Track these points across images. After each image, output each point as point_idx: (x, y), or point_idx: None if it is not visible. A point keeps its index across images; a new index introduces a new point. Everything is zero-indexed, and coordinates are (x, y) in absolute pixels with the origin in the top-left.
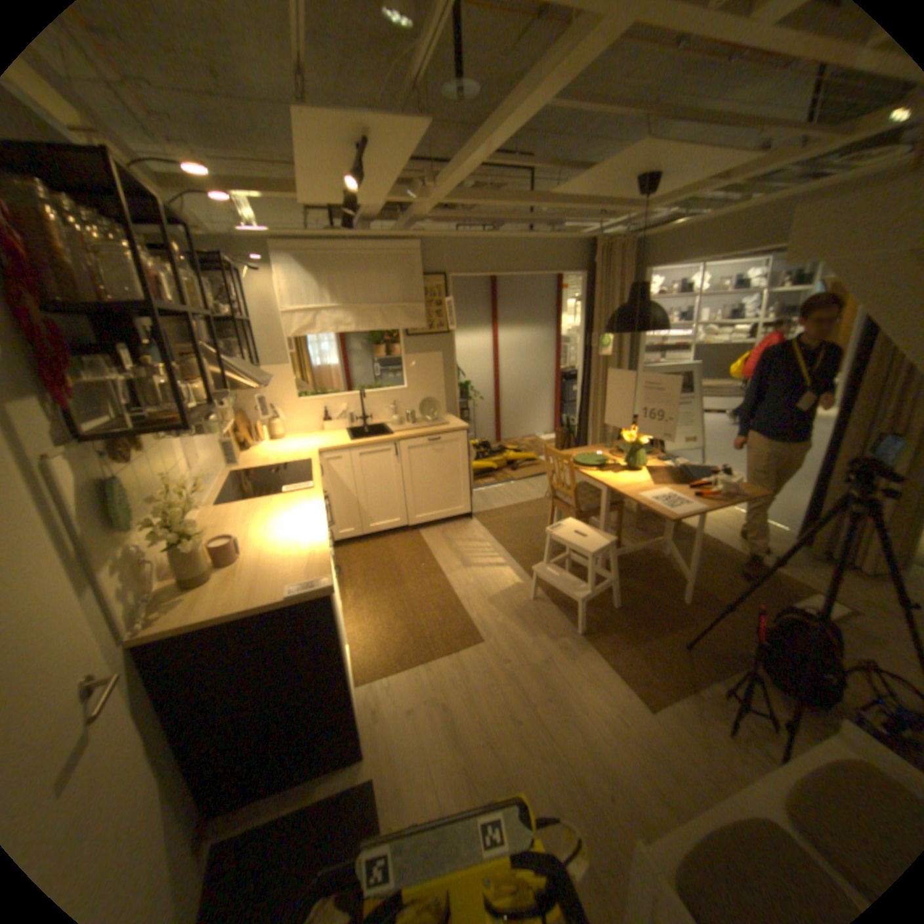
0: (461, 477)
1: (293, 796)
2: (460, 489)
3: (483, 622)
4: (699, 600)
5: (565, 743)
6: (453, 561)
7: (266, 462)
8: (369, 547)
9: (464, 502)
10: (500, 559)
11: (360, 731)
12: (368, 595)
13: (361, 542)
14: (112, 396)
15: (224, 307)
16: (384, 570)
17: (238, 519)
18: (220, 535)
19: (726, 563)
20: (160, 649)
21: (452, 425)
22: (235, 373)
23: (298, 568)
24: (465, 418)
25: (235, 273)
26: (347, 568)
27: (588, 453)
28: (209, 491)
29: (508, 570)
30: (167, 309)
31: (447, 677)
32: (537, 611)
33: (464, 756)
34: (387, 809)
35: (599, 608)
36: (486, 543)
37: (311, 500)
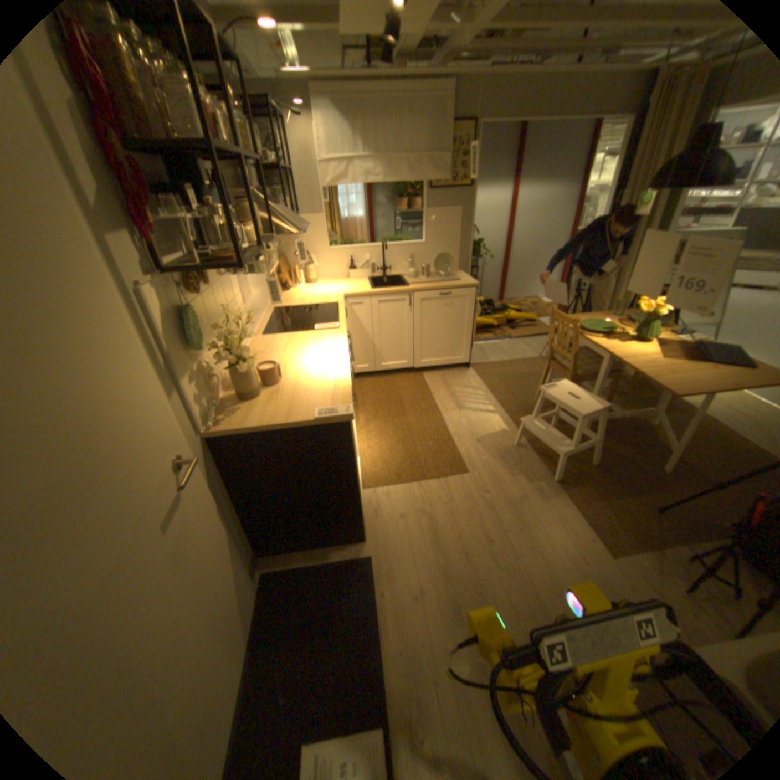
0: (463, 330)
1: (314, 555)
2: (461, 341)
3: (469, 457)
4: (681, 471)
5: (528, 564)
6: (448, 403)
7: (301, 302)
8: (379, 382)
9: (463, 353)
10: (490, 407)
11: (364, 522)
12: (376, 421)
13: (372, 377)
14: (182, 235)
15: (269, 154)
16: (390, 402)
17: (279, 349)
18: (266, 360)
19: (718, 441)
20: (225, 443)
21: (462, 281)
22: (278, 219)
23: (325, 396)
24: (473, 275)
25: (278, 120)
26: (360, 397)
27: (595, 319)
28: (258, 323)
29: (496, 418)
30: (222, 152)
31: (434, 495)
32: (518, 456)
33: (443, 556)
34: (381, 580)
35: (577, 462)
36: (479, 391)
37: (337, 339)
